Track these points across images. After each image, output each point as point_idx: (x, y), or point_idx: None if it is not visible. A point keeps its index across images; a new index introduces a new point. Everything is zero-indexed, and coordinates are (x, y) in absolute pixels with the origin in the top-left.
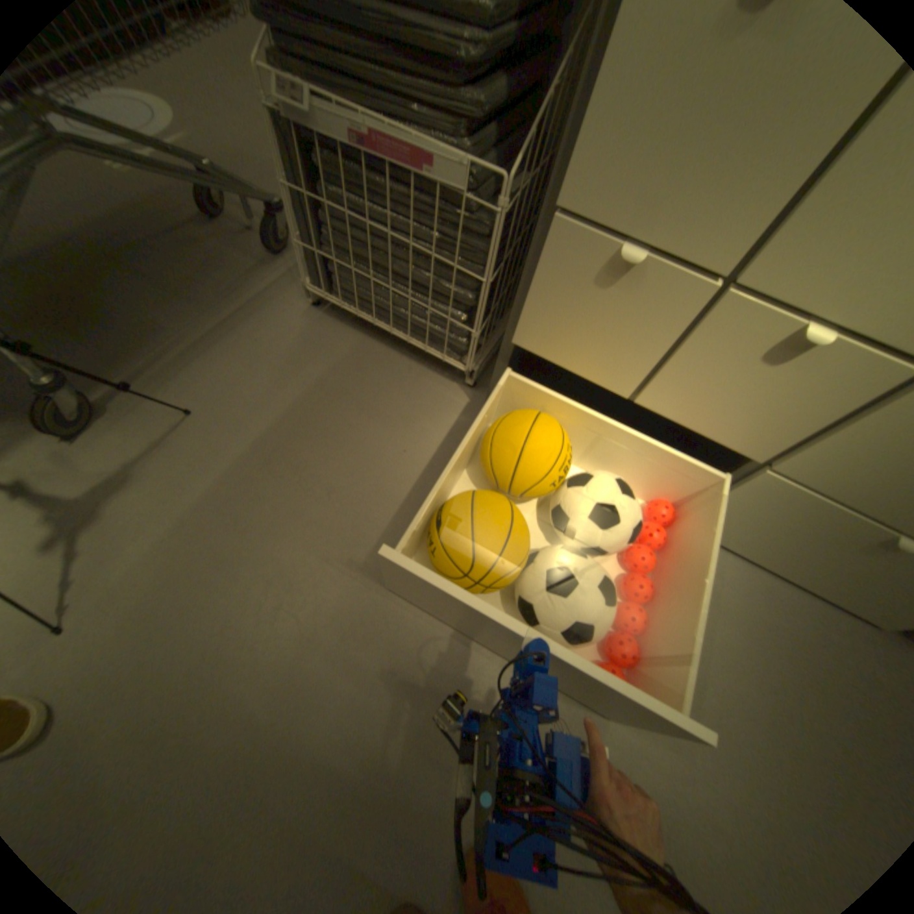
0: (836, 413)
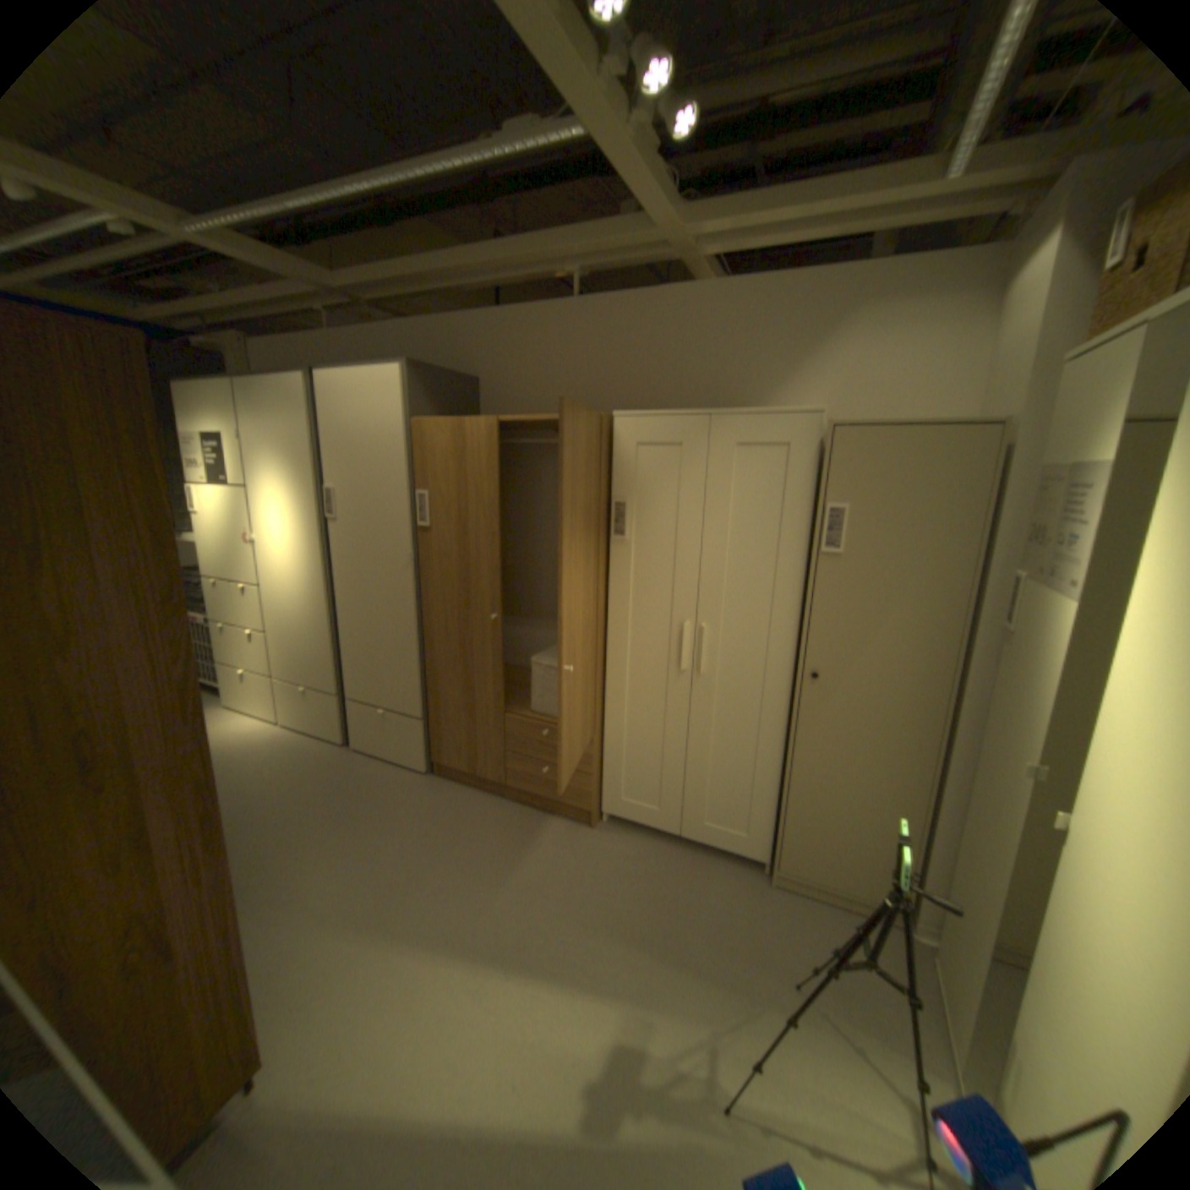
0: (267, 652)
